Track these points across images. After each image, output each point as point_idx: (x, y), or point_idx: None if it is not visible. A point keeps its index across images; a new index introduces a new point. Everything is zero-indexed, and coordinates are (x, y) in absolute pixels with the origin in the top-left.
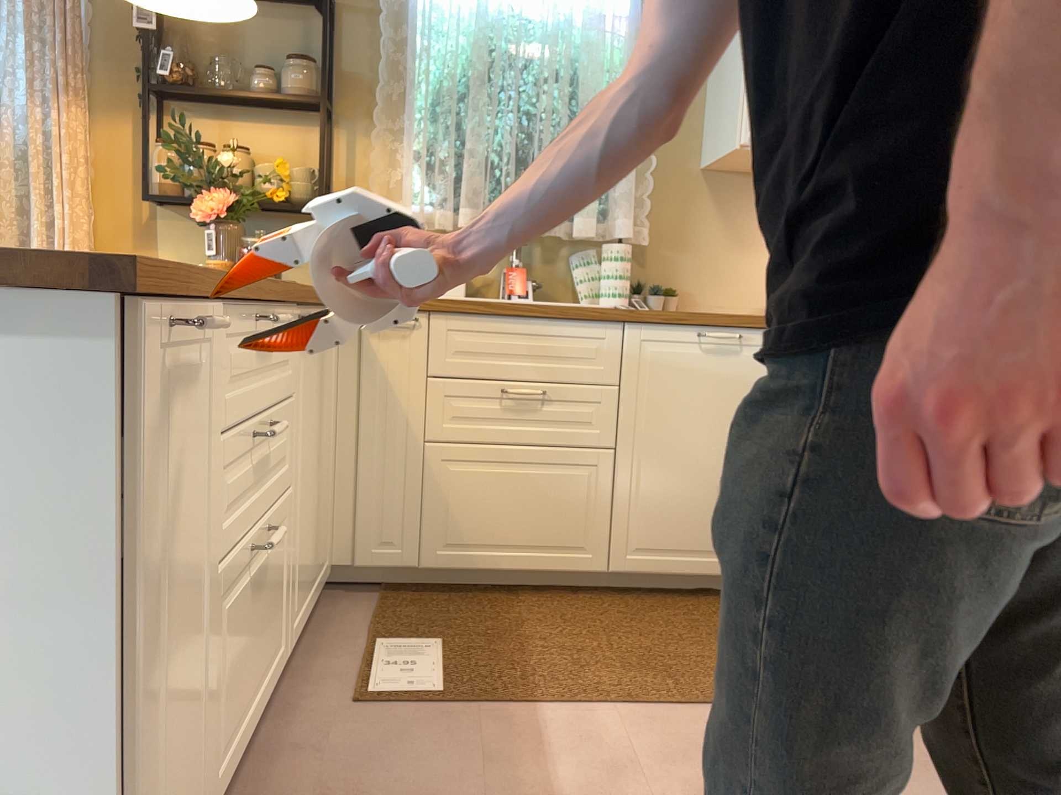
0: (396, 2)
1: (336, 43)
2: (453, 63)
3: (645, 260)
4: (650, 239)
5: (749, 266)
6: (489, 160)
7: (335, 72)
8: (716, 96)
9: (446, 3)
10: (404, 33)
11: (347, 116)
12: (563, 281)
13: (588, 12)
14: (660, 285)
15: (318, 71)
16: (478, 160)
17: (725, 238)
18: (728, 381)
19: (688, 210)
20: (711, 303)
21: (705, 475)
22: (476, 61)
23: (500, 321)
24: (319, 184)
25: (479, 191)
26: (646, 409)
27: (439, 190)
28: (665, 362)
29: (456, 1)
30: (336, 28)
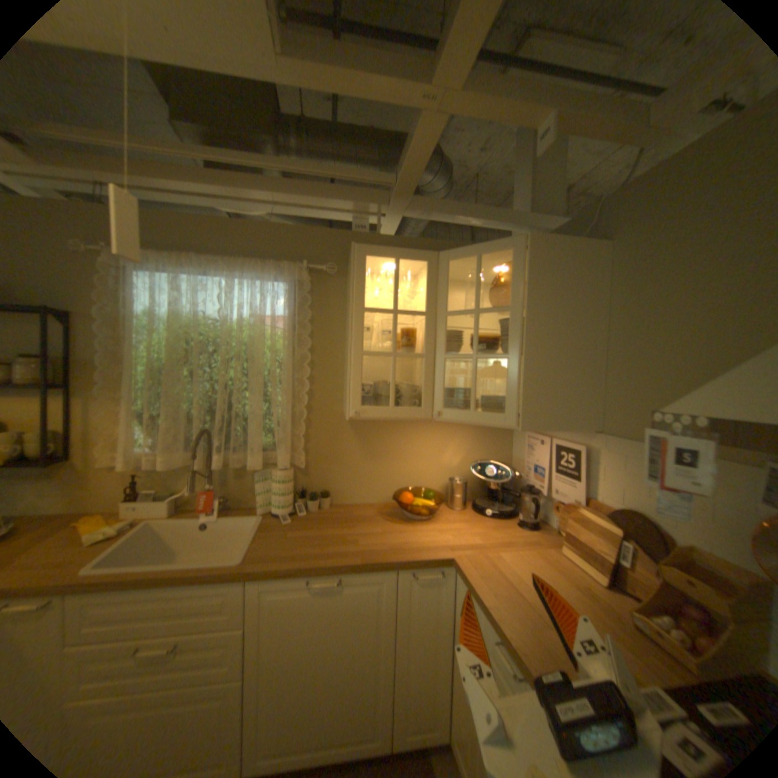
0: (114, 310)
1: (70, 338)
2: (156, 351)
3: (307, 472)
4: (306, 464)
5: (378, 471)
6: (183, 419)
7: (70, 358)
8: (347, 368)
9: (151, 311)
10: (122, 331)
11: (81, 388)
12: (250, 491)
13: (254, 317)
14: (318, 488)
15: (57, 357)
16: (171, 422)
17: (362, 454)
18: (333, 614)
19: (335, 437)
20: (354, 497)
21: (317, 688)
22: (169, 352)
23: (133, 592)
24: (60, 436)
25: (175, 442)
26: (265, 645)
27: (147, 441)
28: (280, 606)
29: (154, 311)
30: (69, 328)
